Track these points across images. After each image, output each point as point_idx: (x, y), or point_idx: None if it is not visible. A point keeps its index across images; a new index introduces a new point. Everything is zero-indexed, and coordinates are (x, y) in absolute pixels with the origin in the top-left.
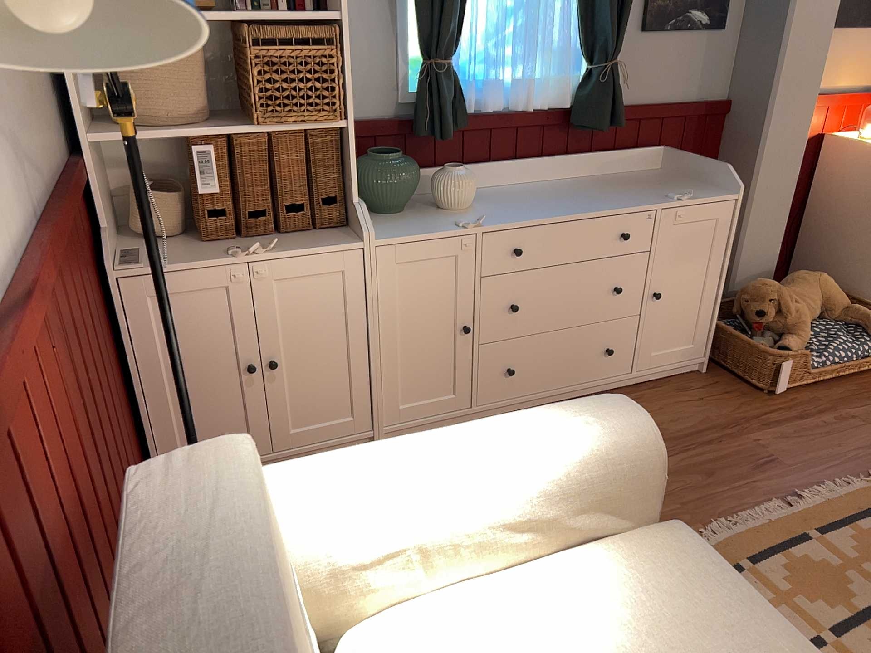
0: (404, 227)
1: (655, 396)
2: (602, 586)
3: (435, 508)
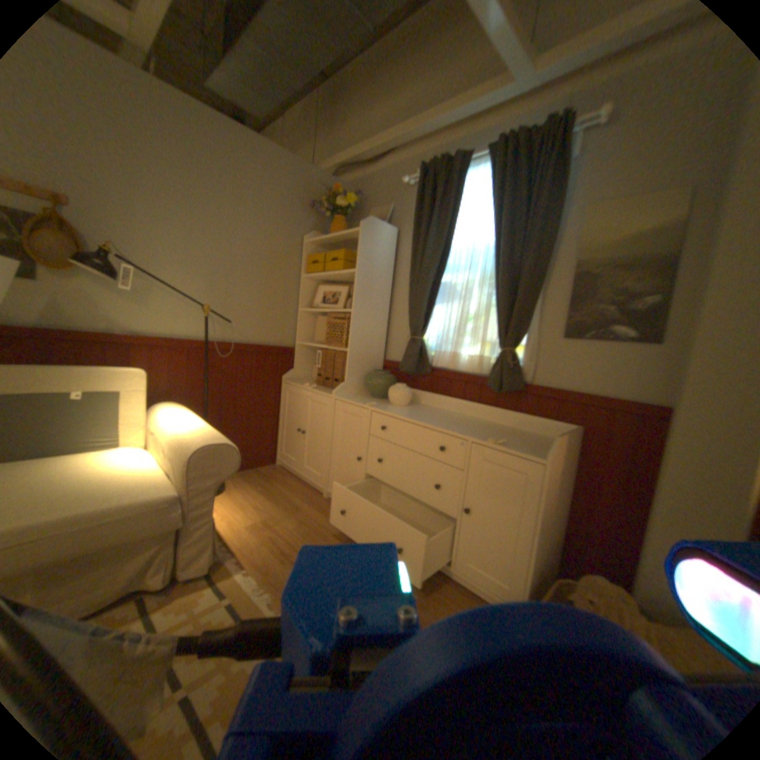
0: (358, 399)
1: (453, 596)
2: (139, 477)
3: (164, 427)
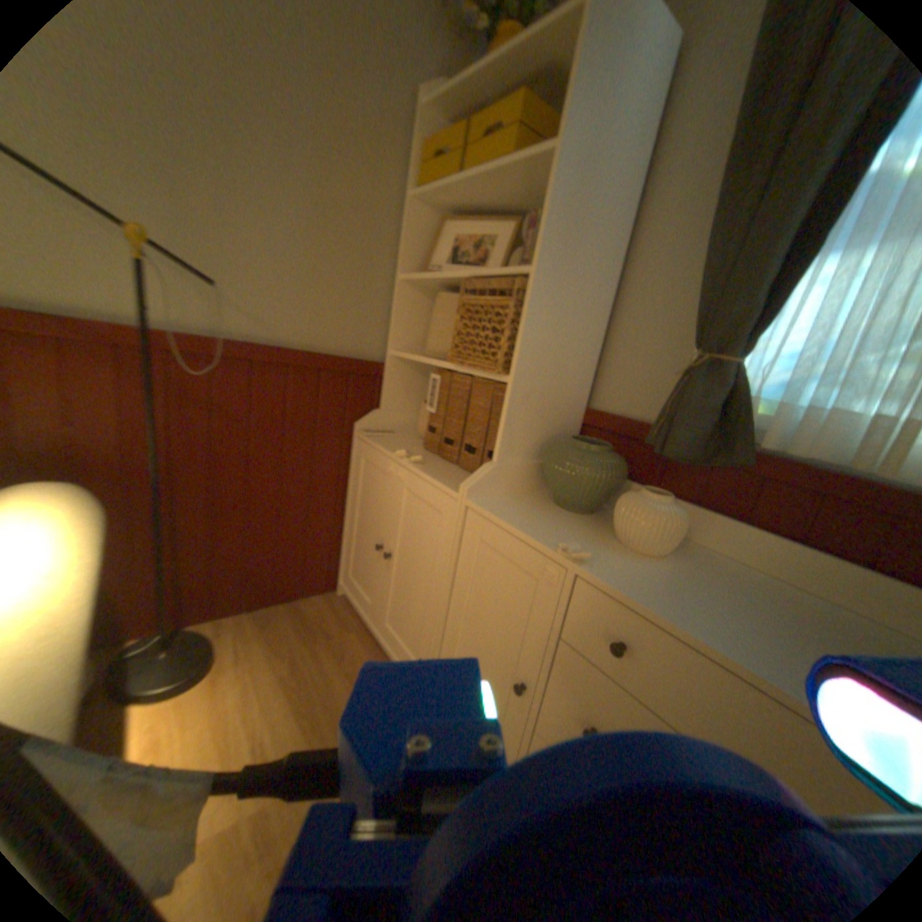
0: (530, 515)
1: None
2: None
3: None
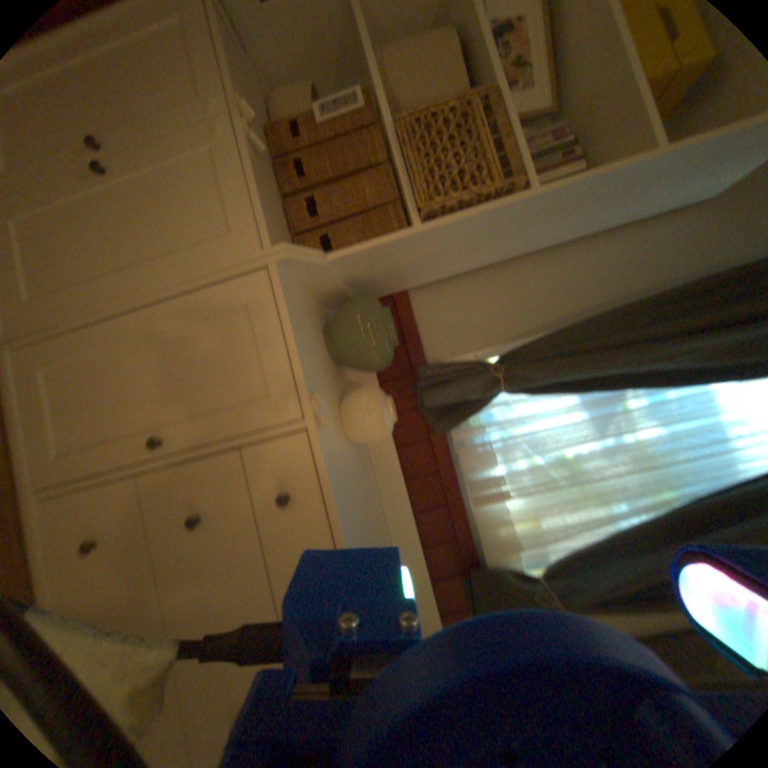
0: (307, 335)
1: None
2: None
3: None
